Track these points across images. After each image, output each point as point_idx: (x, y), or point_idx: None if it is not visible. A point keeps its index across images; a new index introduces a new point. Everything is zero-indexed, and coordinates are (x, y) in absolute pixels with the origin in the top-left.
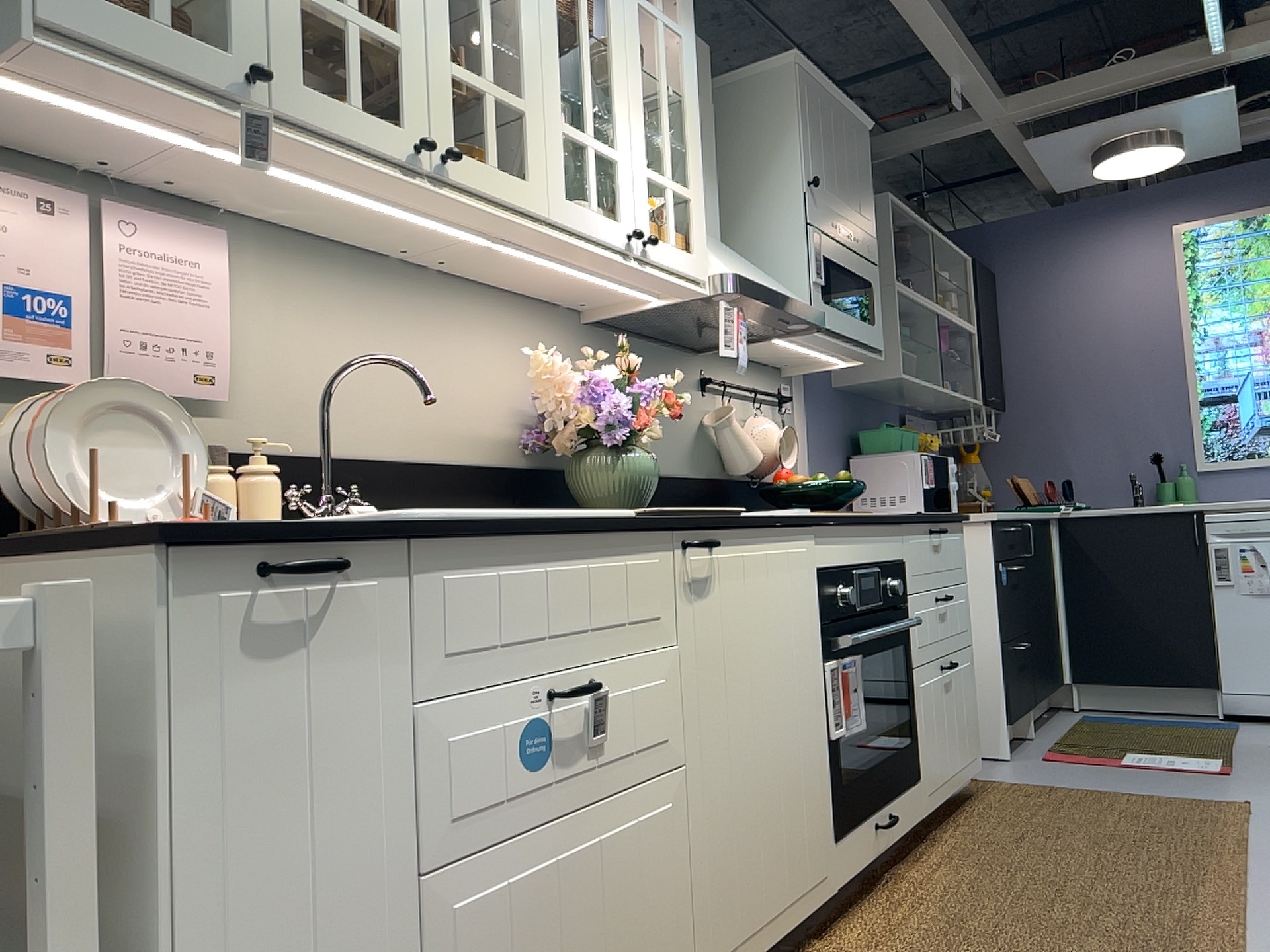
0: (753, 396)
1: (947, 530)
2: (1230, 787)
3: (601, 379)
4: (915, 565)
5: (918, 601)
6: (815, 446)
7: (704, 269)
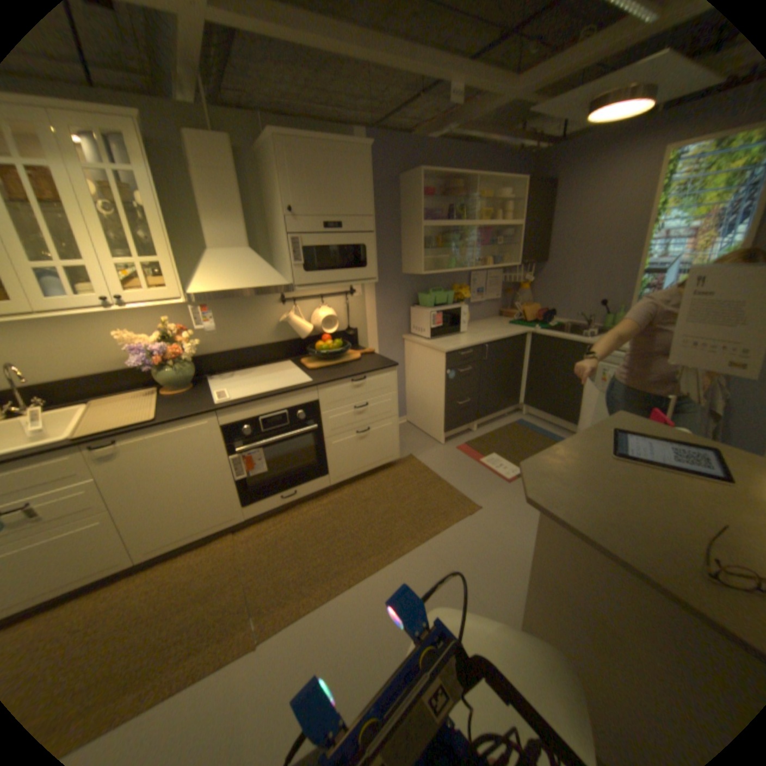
0: (325, 297)
1: (363, 380)
2: (494, 495)
3: (140, 346)
4: (330, 401)
5: (331, 414)
6: (379, 308)
7: (177, 294)
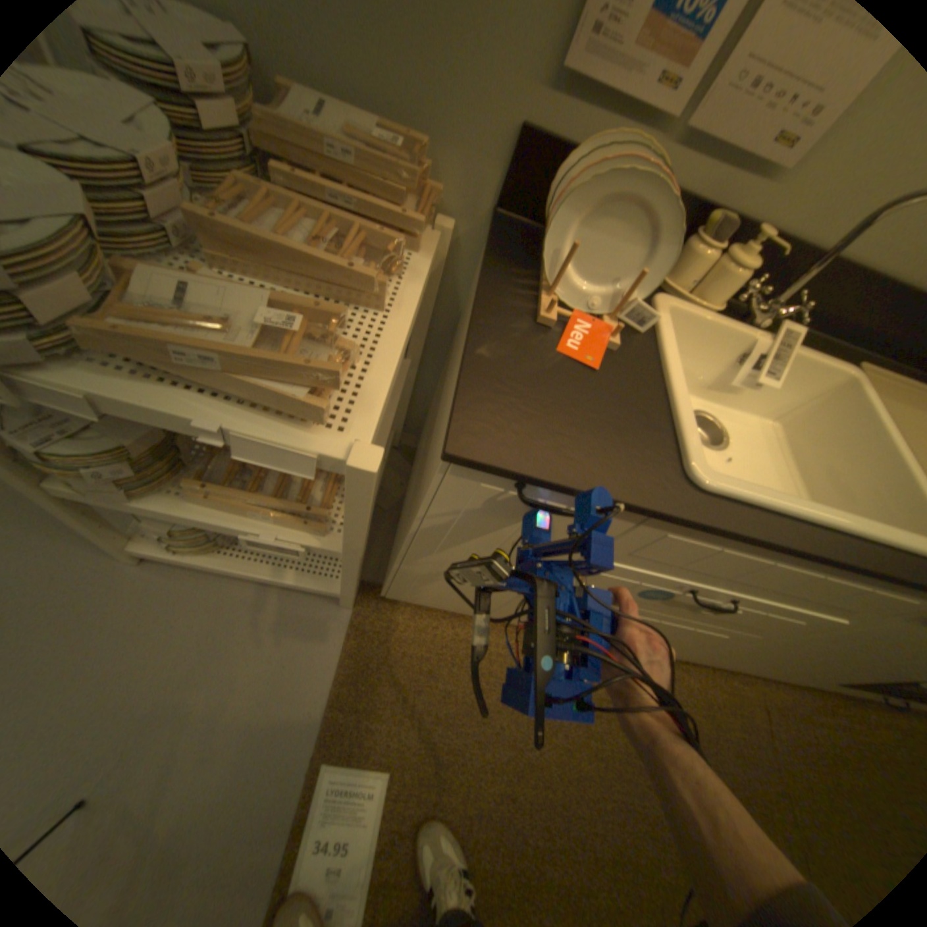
0: None
1: None
2: None
3: None
4: None
5: None
6: None
7: None
